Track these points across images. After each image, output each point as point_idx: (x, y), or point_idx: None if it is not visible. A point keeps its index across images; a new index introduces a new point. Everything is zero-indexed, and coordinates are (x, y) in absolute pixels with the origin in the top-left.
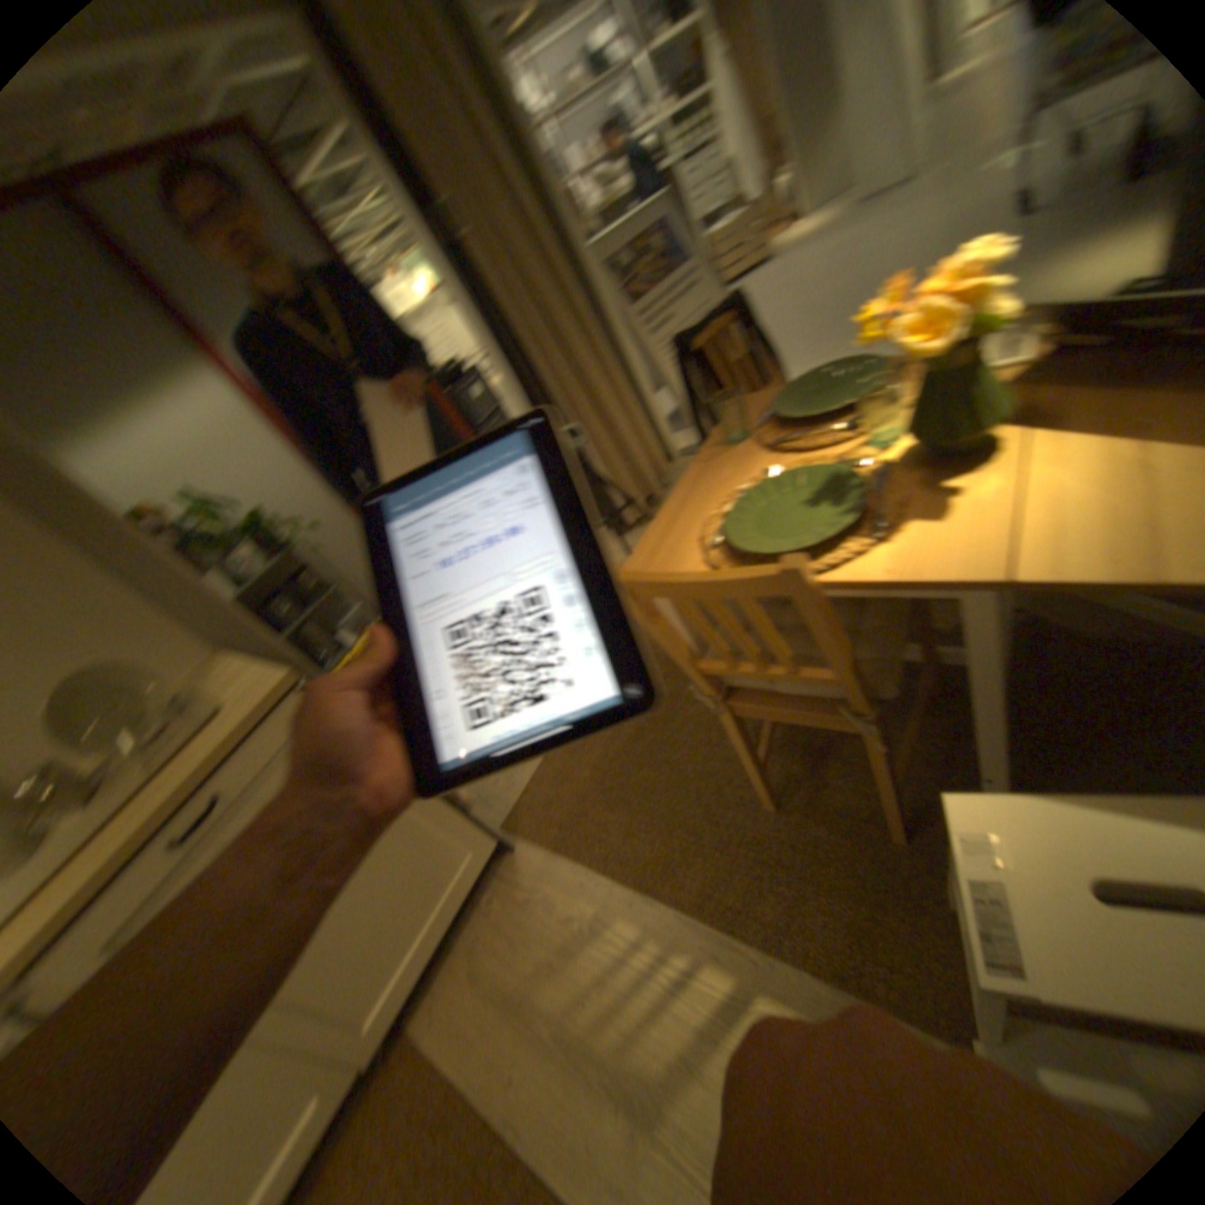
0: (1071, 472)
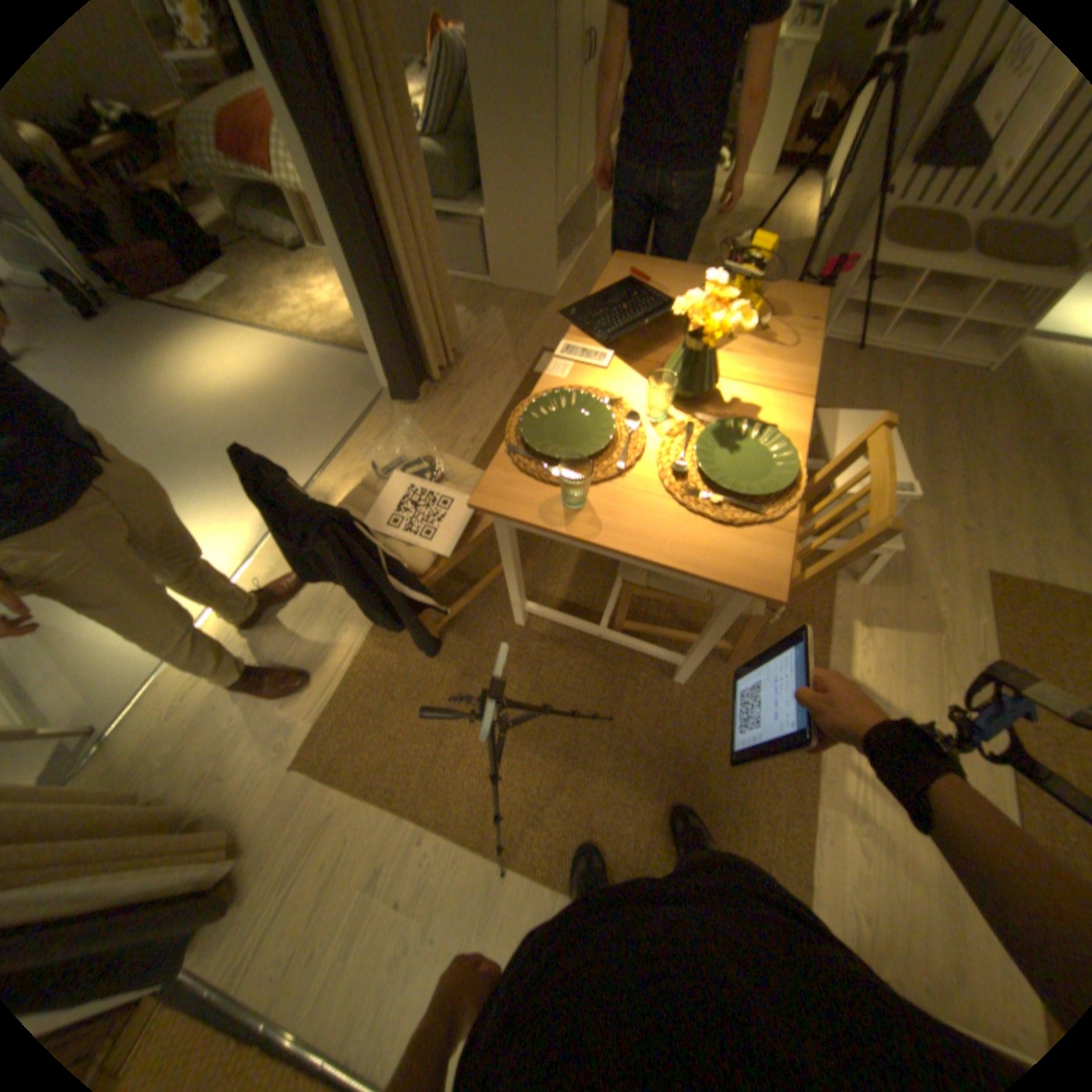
0: (750, 366)
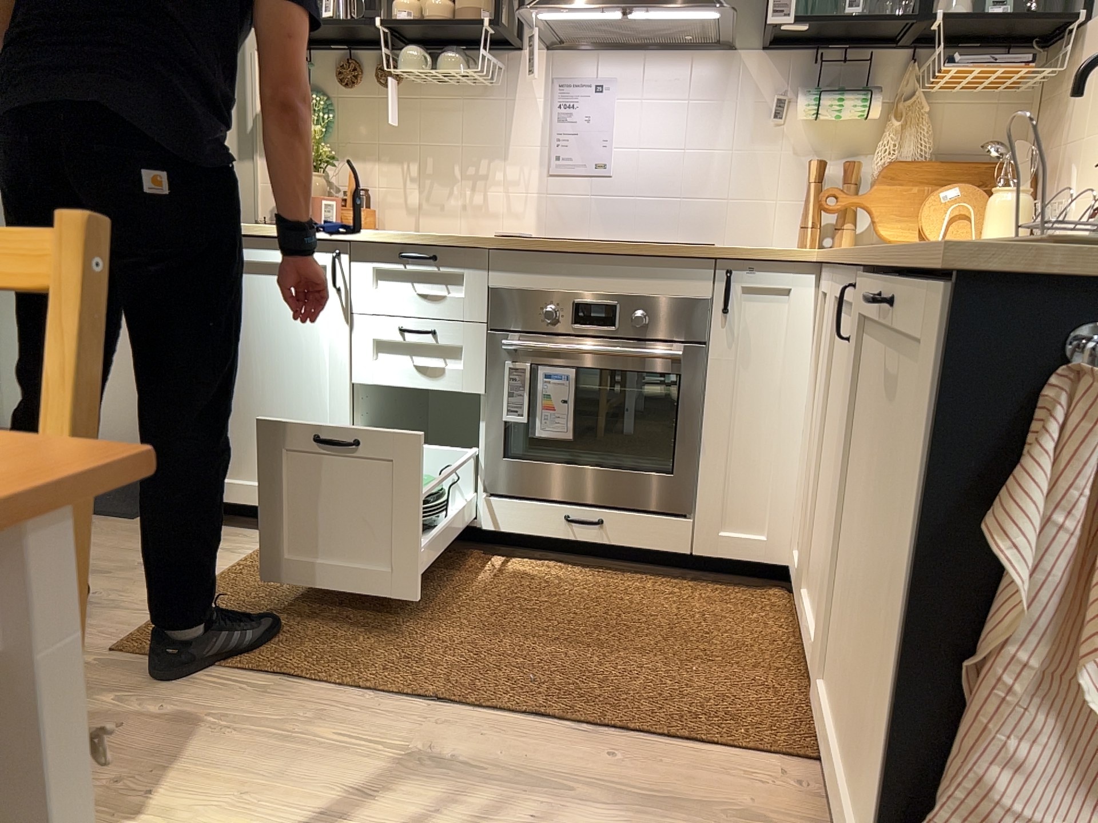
0: None
